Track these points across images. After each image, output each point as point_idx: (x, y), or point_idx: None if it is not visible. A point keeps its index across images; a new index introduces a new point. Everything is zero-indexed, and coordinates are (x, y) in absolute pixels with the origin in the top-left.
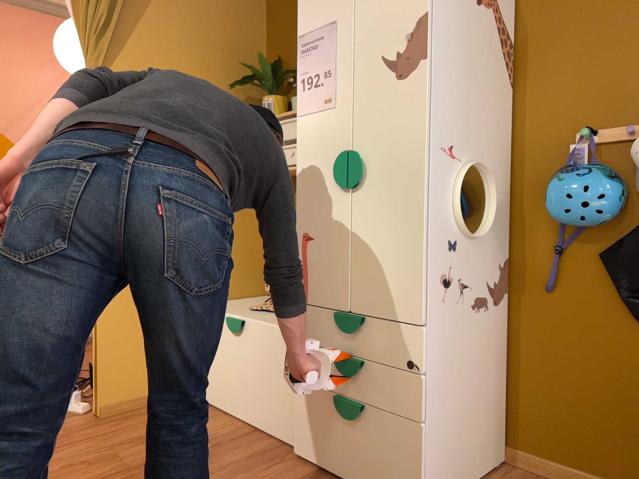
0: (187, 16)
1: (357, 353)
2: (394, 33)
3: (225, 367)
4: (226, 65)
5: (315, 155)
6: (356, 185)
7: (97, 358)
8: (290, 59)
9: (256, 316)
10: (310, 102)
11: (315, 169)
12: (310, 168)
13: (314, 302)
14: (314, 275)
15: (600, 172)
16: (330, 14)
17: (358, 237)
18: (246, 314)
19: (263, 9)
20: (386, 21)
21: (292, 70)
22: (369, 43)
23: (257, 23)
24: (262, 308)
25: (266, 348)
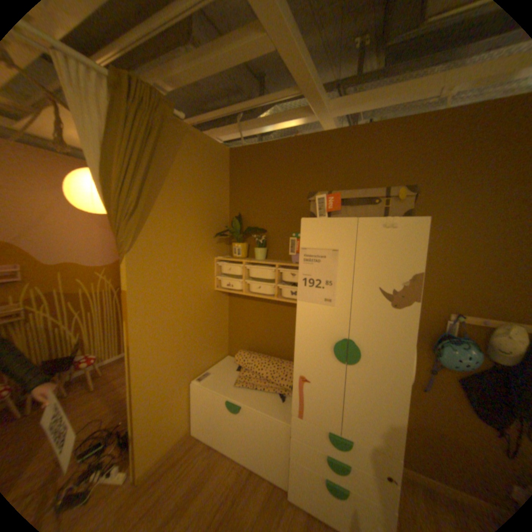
0: (185, 191)
1: (345, 460)
2: (392, 277)
3: (223, 429)
4: (208, 220)
5: (314, 332)
6: (353, 364)
7: (134, 449)
8: (248, 217)
9: (245, 398)
10: (310, 295)
11: (313, 340)
12: (308, 338)
13: (309, 421)
14: (310, 405)
15: (474, 347)
16: (332, 243)
17: (350, 394)
18: (236, 395)
19: (227, 179)
20: (385, 266)
21: (250, 225)
22: (368, 275)
23: (224, 189)
24: (243, 385)
25: (260, 429)
